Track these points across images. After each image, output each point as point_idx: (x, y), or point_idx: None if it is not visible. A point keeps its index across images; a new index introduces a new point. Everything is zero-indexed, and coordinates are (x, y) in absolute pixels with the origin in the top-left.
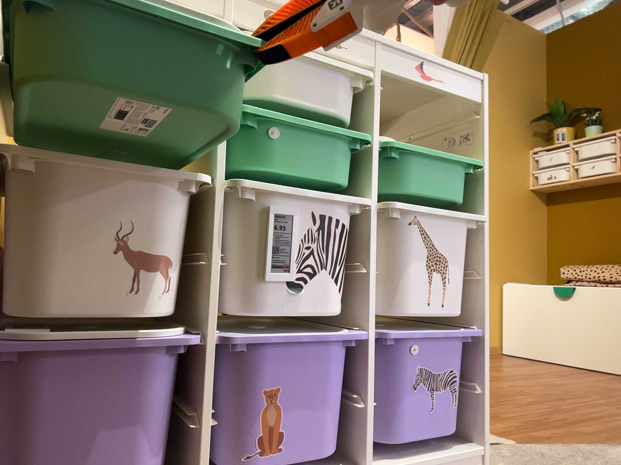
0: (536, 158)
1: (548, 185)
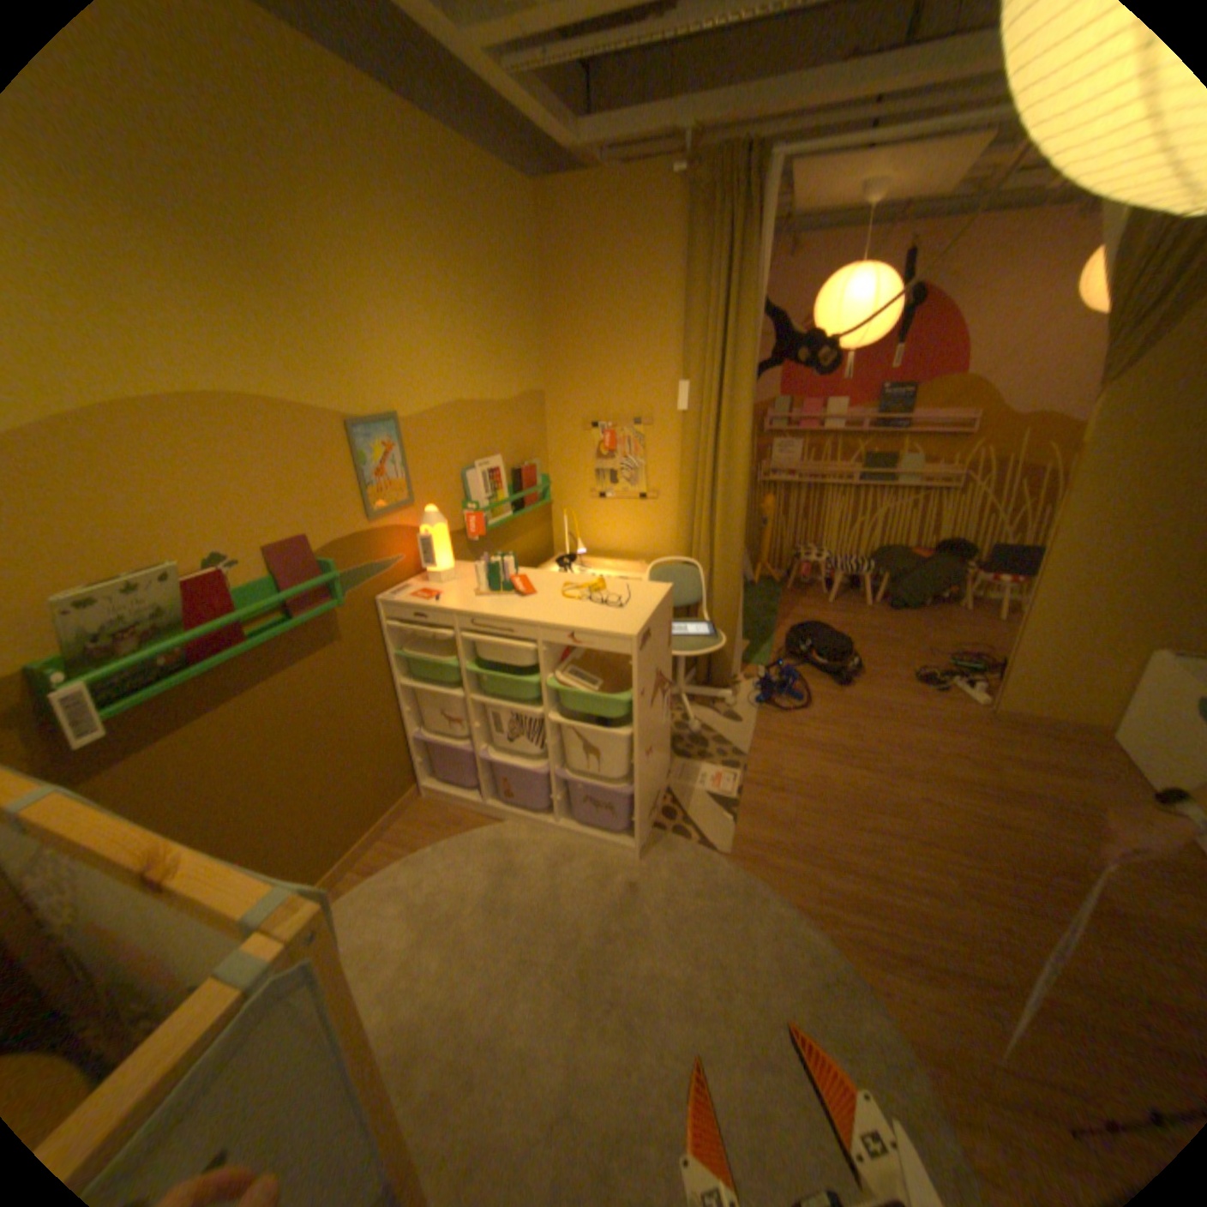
0: None
1: None
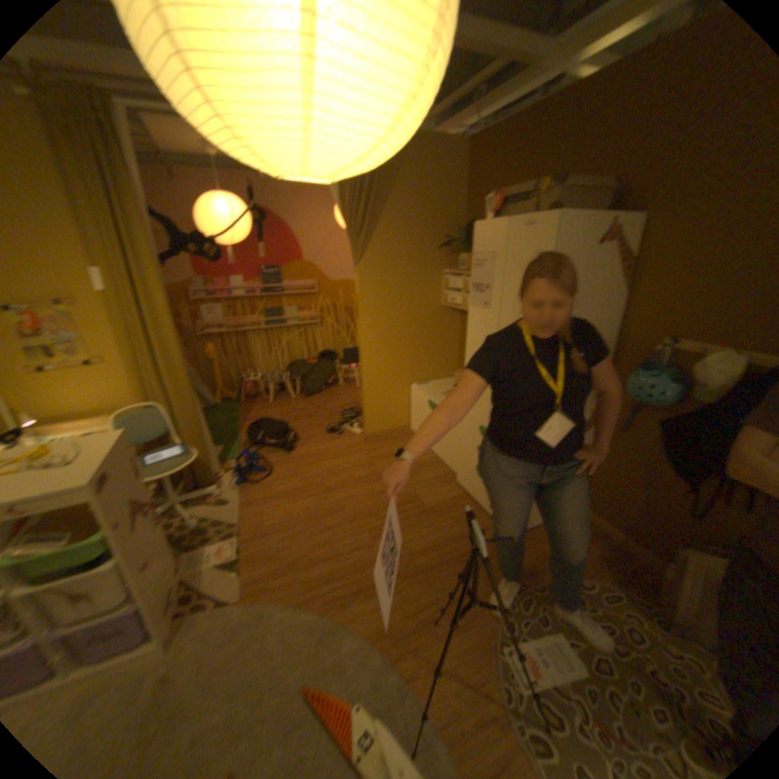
0: (448, 279)
1: (452, 307)
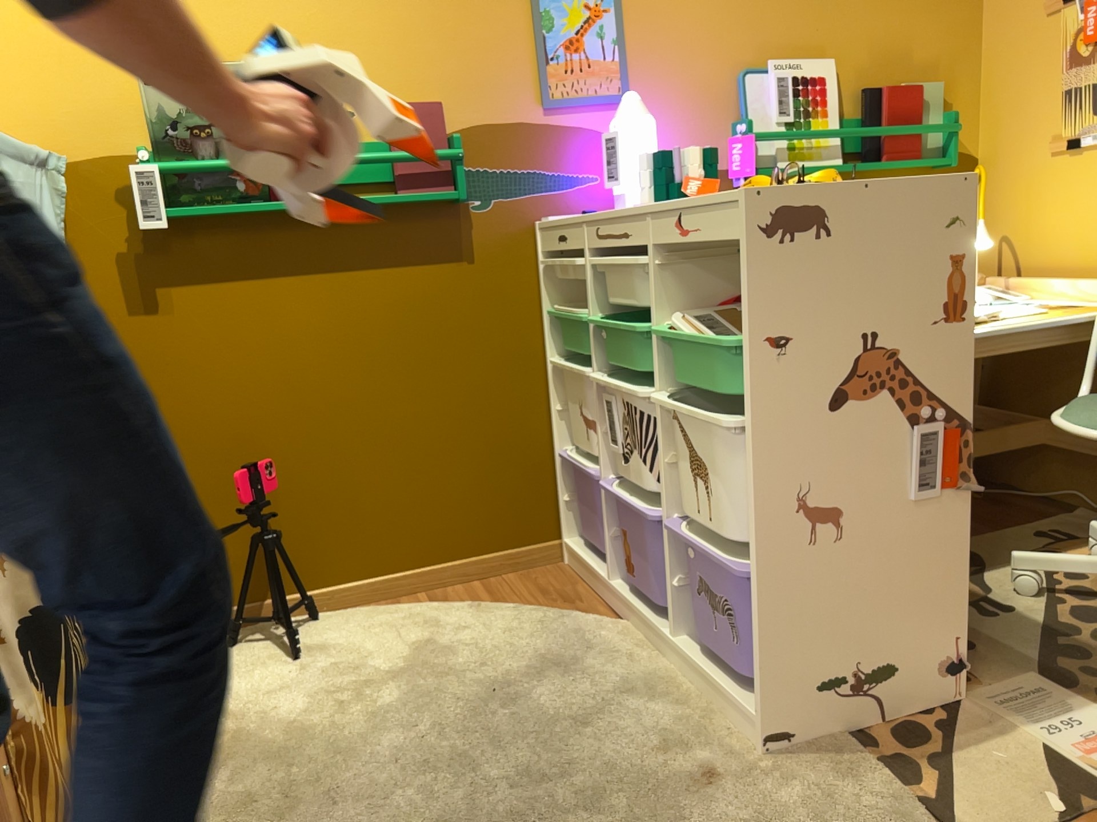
0: None
1: None
